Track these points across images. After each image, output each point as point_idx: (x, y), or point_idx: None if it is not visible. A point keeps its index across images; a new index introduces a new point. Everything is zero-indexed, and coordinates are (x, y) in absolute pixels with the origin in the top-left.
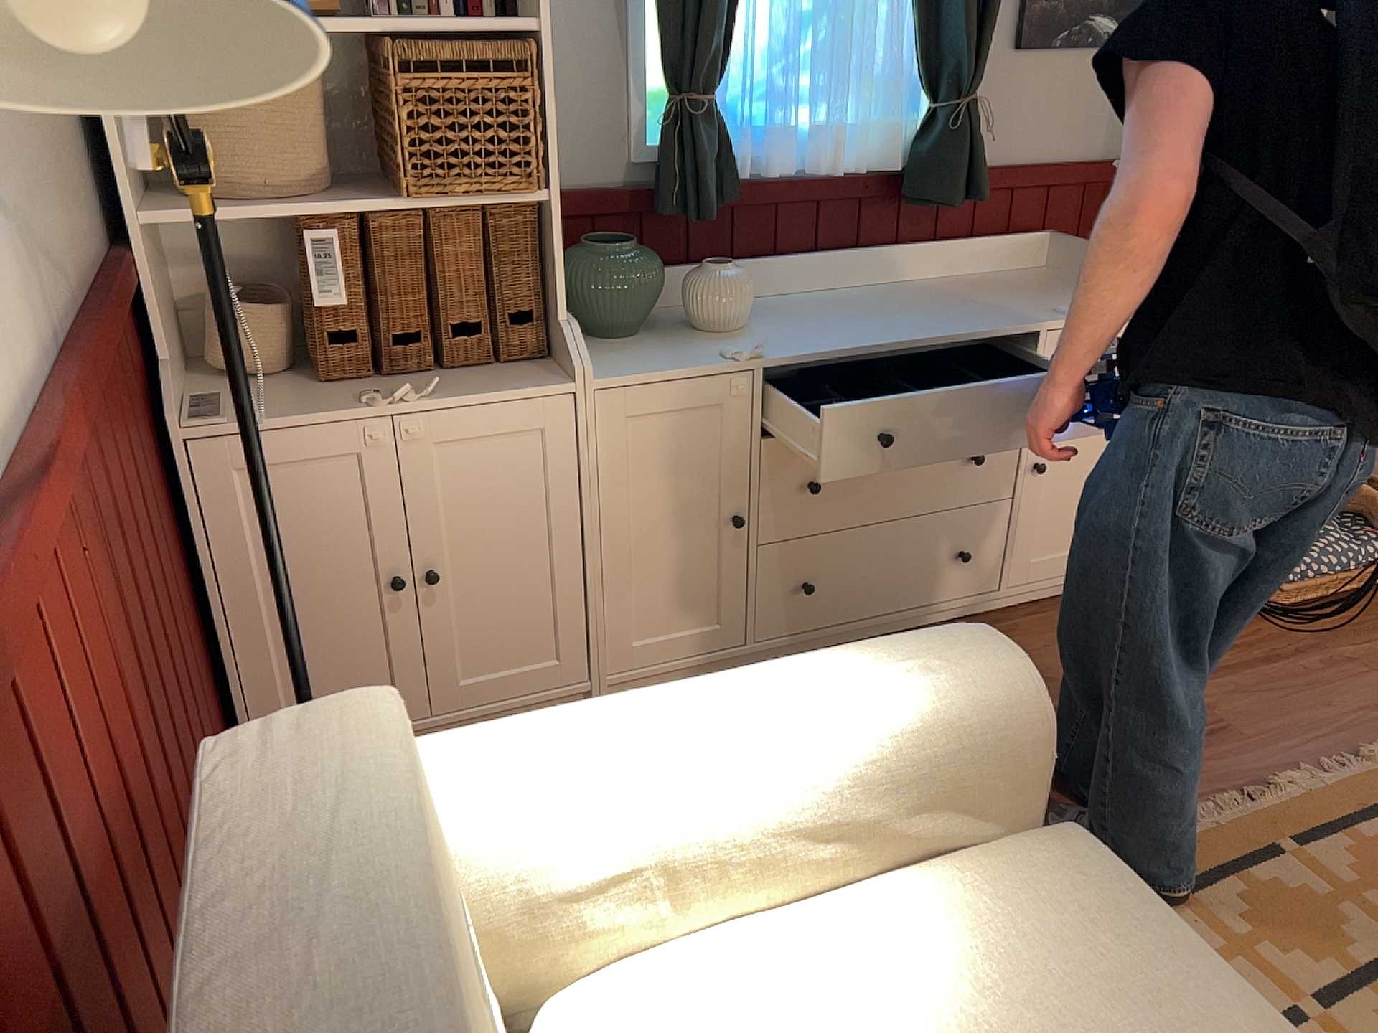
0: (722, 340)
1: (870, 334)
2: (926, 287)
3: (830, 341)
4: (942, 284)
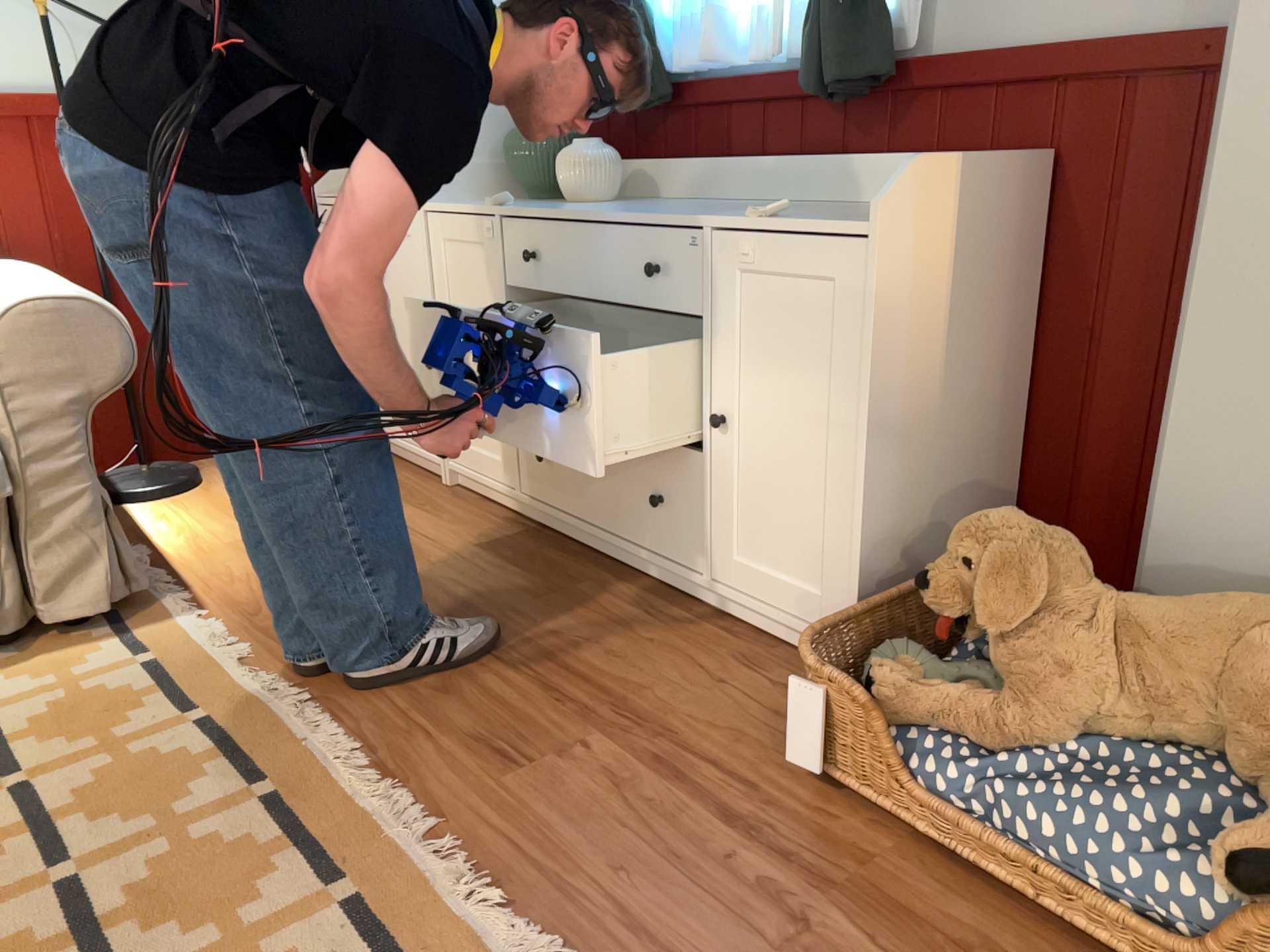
0: (547, 205)
1: (596, 210)
2: (825, 206)
3: (566, 209)
4: (846, 207)
